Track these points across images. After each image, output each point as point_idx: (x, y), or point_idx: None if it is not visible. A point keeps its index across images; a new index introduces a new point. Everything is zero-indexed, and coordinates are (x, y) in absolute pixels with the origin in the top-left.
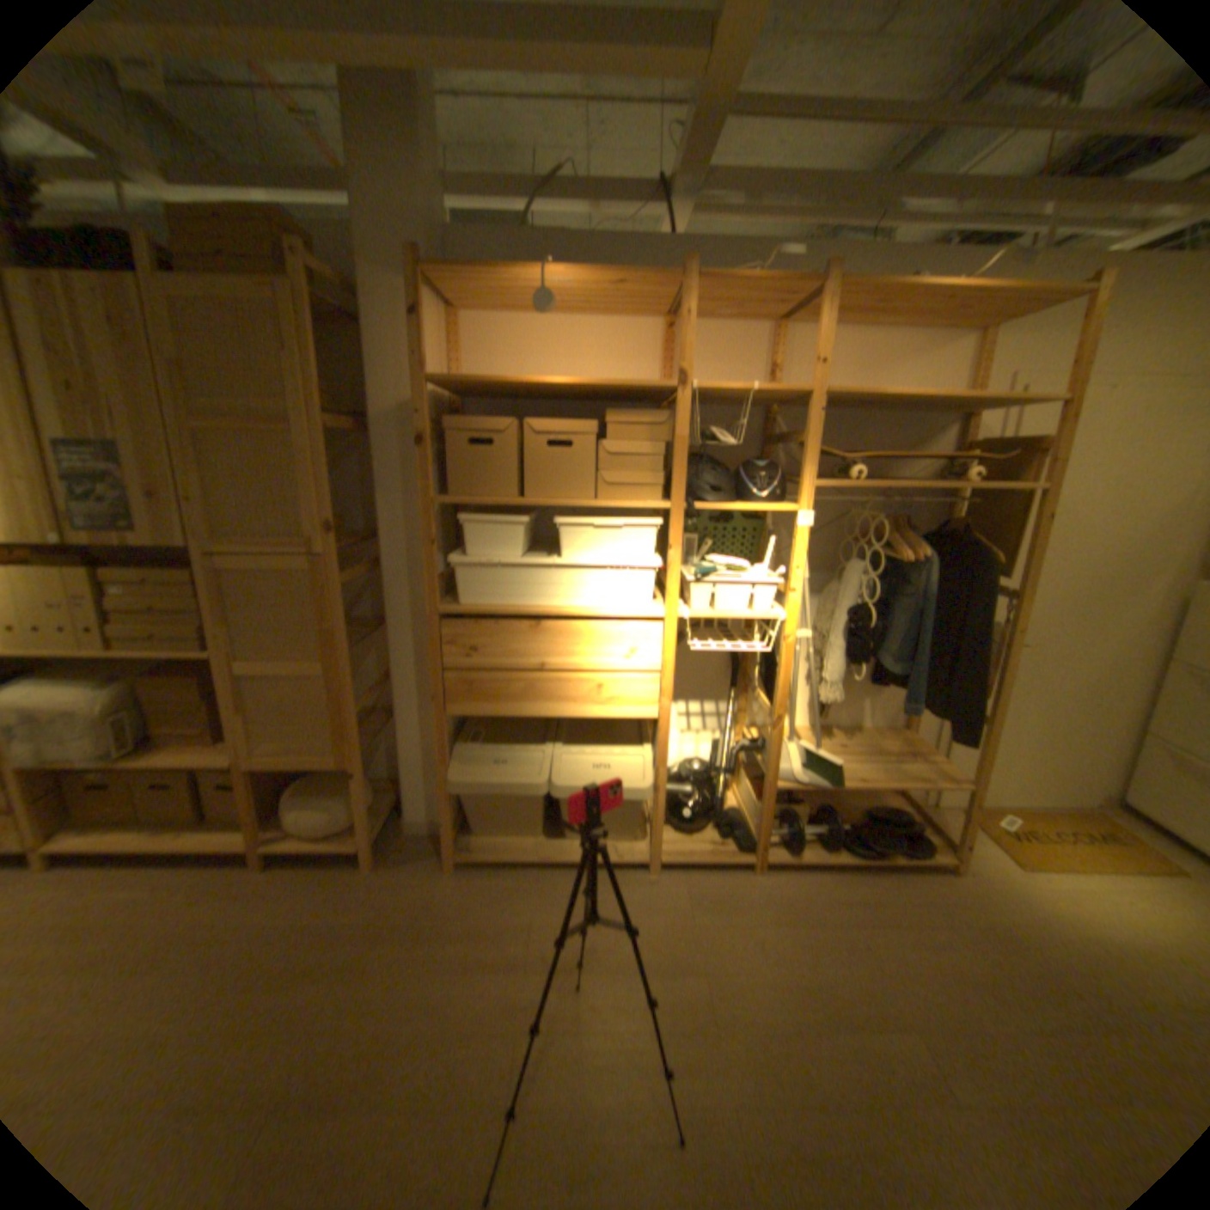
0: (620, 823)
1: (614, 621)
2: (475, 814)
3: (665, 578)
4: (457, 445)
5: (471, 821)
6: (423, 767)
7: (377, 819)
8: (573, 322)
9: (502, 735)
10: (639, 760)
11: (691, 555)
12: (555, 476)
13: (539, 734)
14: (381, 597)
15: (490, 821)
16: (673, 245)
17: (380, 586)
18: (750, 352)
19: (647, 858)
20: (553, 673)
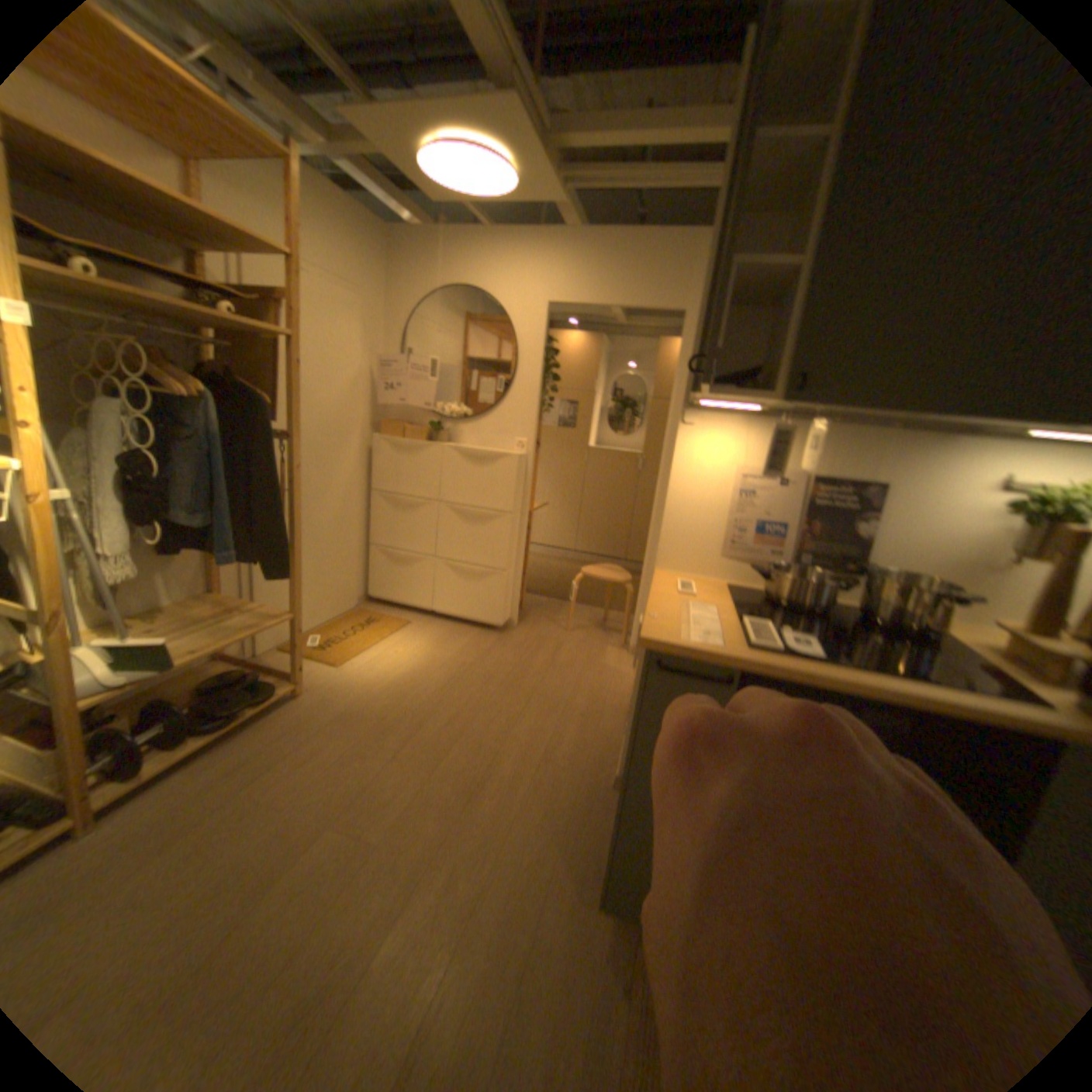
0: None
1: None
2: None
3: None
4: None
5: None
6: None
7: None
8: None
9: None
10: None
11: None
12: None
13: None
14: None
15: None
16: None
17: None
18: None
19: None
20: None
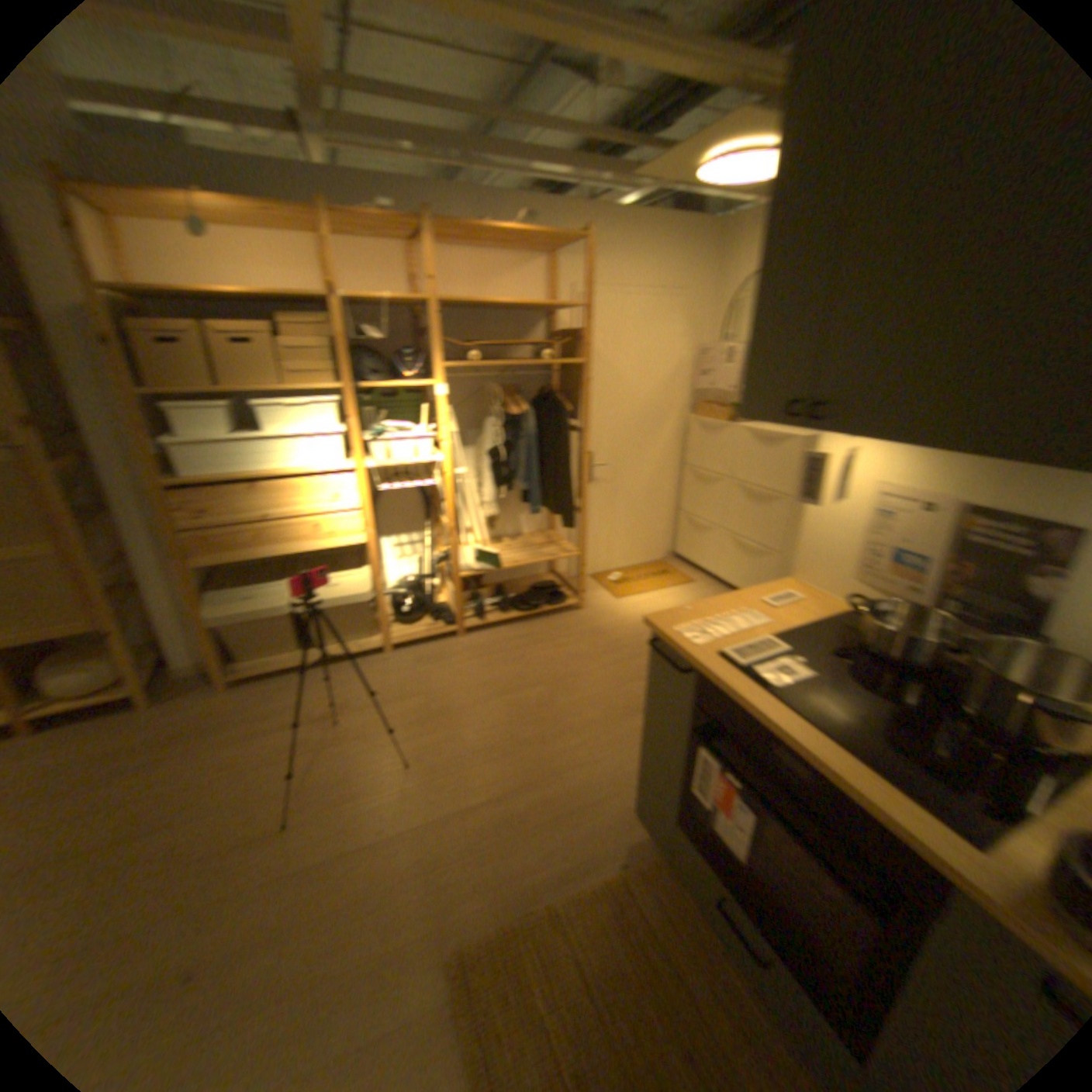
0: (353, 627)
1: (313, 479)
2: (231, 647)
3: (347, 443)
4: (138, 347)
5: (228, 654)
6: (173, 625)
7: (137, 676)
8: (229, 235)
9: (242, 585)
10: (358, 579)
11: (368, 425)
12: (238, 370)
13: (275, 578)
14: (90, 490)
15: (246, 650)
16: (306, 174)
17: (86, 480)
18: (388, 266)
19: (378, 646)
20: (271, 524)
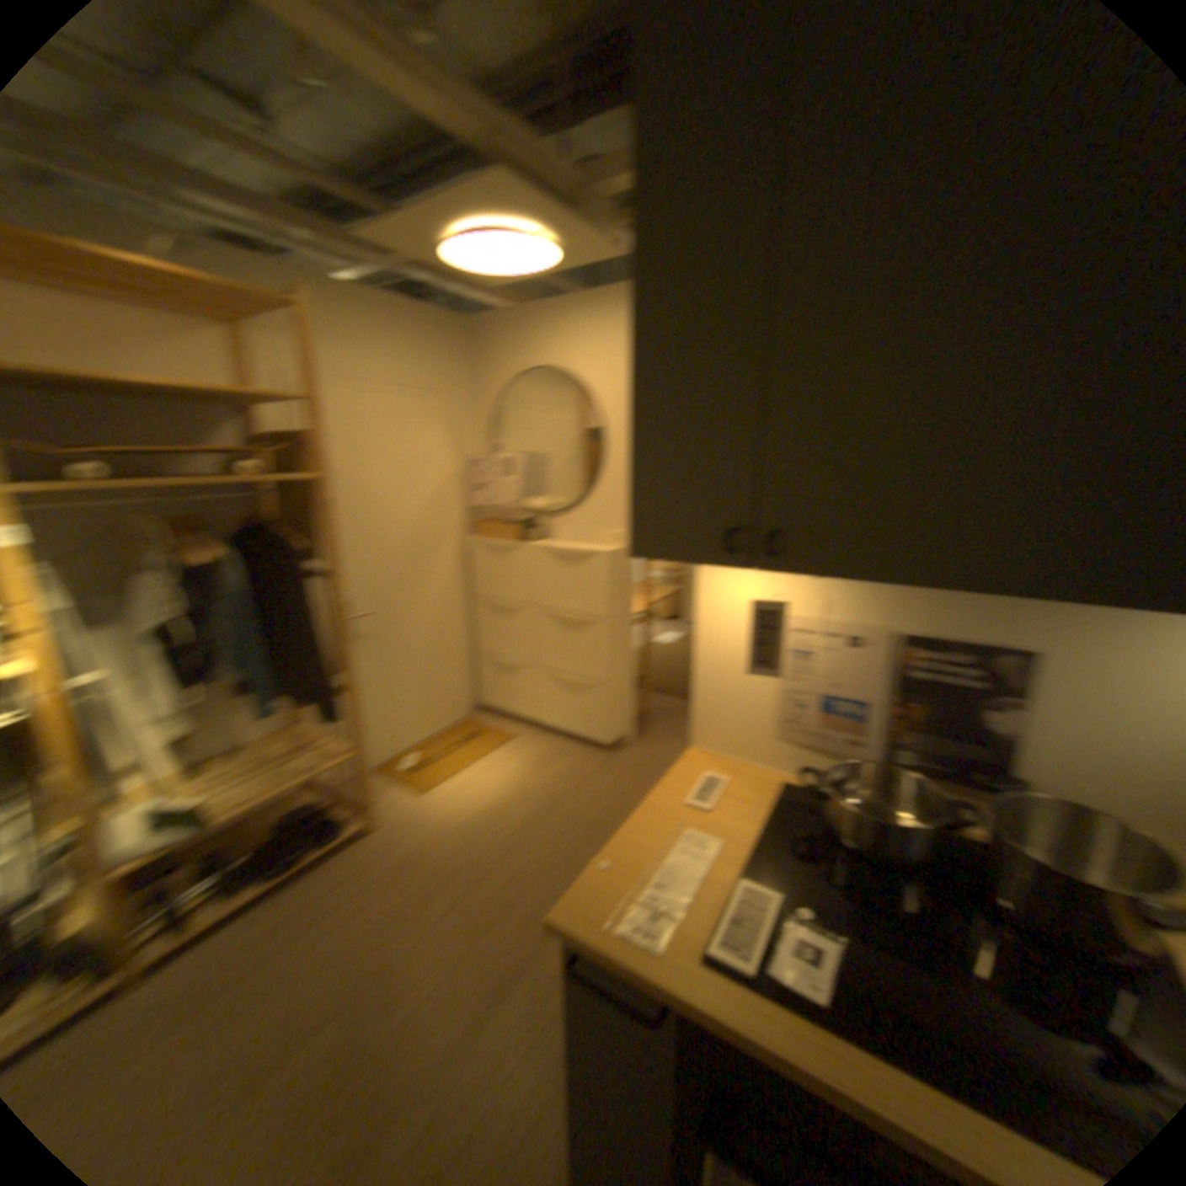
0: None
1: None
2: None
3: None
4: None
5: None
6: None
7: None
8: None
9: None
10: None
11: None
12: None
13: None
14: None
15: None
16: None
17: None
18: None
19: None
20: None
